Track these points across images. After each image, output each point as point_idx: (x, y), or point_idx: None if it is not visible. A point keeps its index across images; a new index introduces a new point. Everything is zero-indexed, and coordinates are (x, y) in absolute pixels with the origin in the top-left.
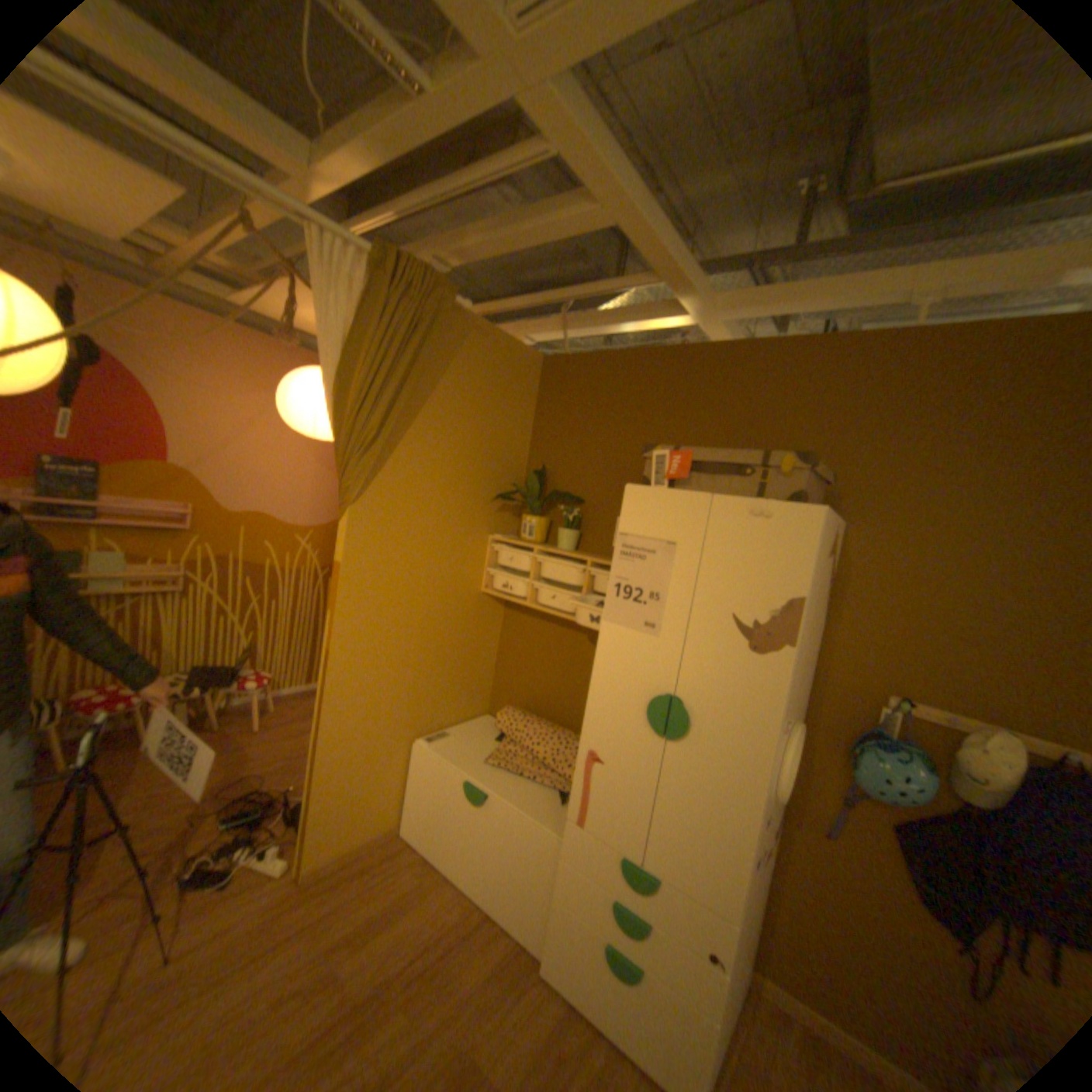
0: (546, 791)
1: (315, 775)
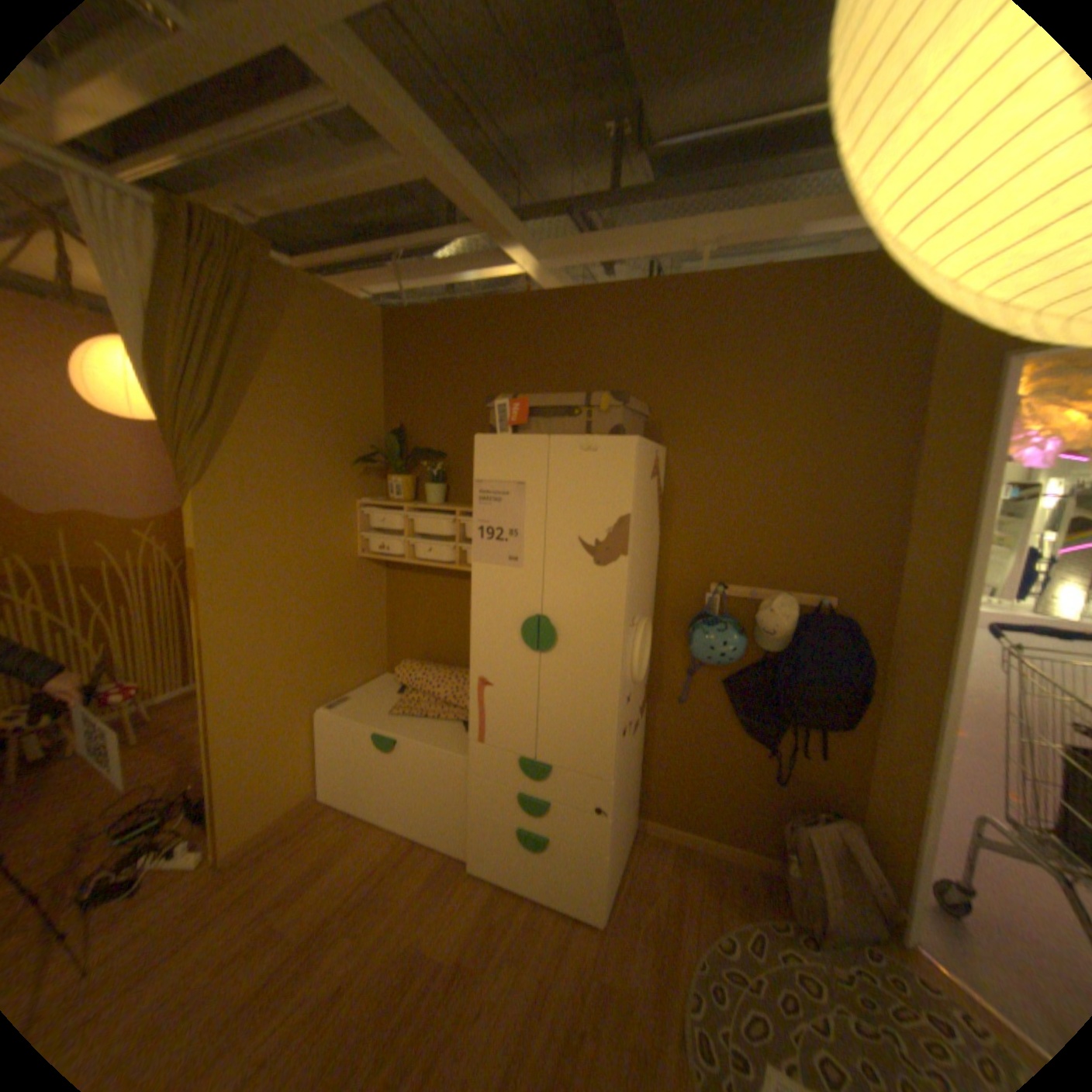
0: (450, 725)
1: (212, 764)
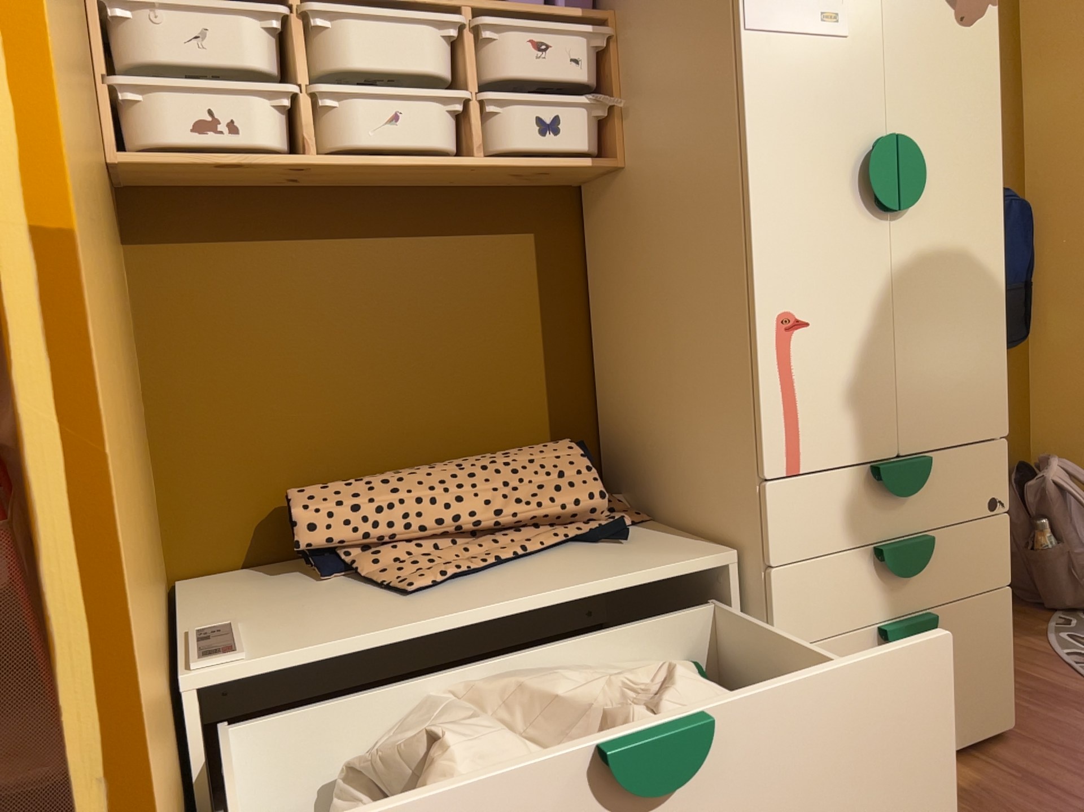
0: (566, 551)
1: None
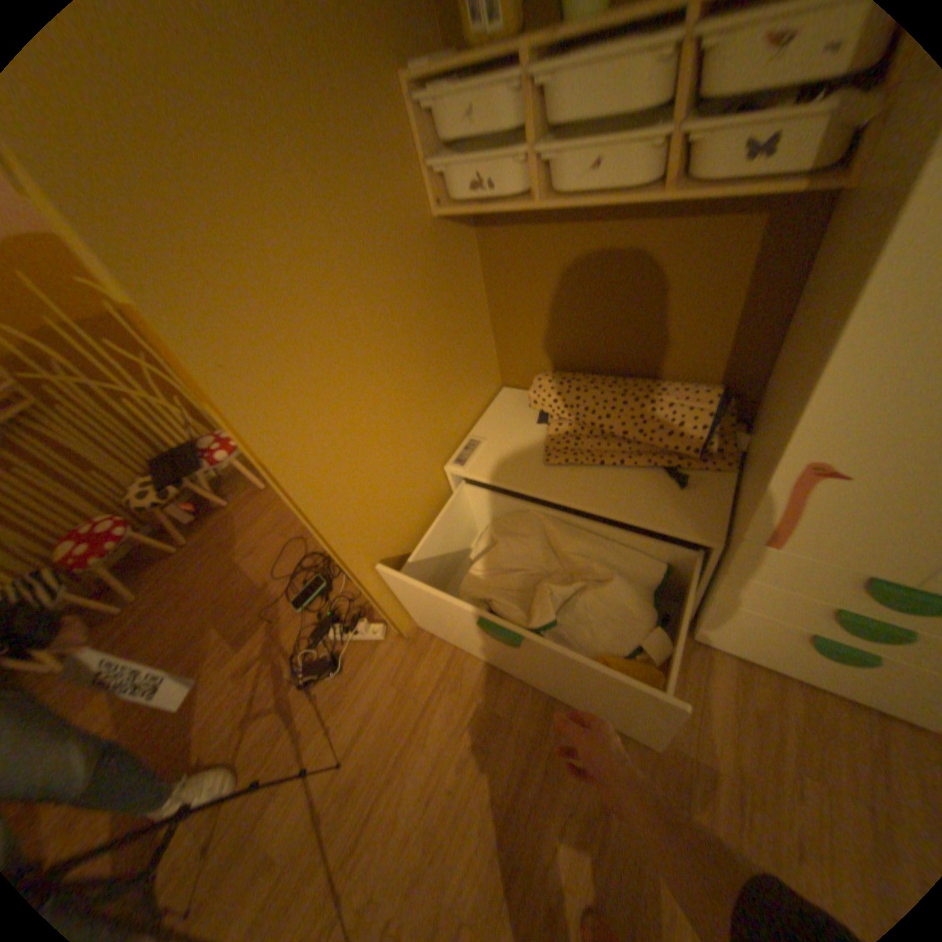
0: (645, 472)
1: (359, 575)
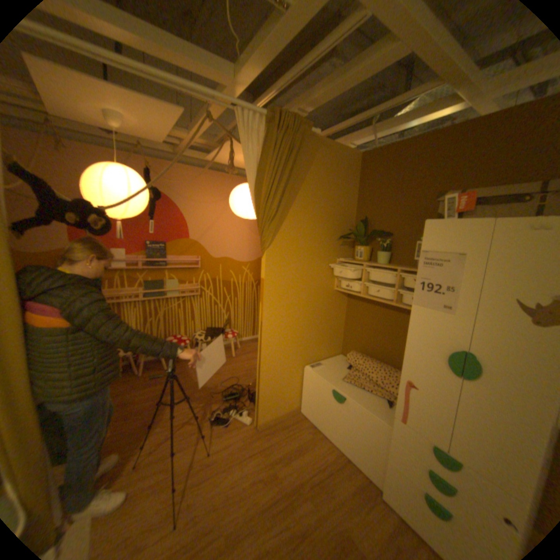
0: (379, 398)
1: (260, 380)
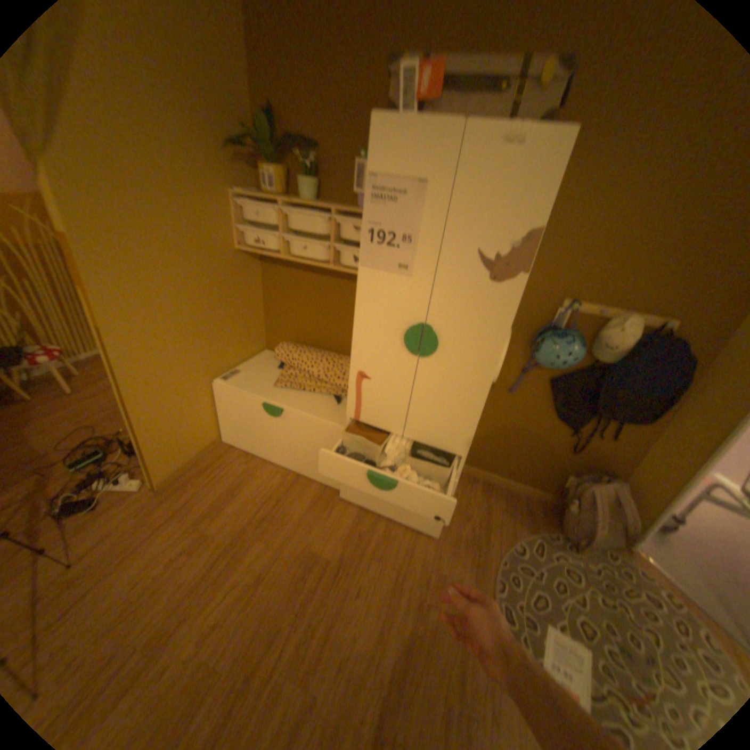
0: (324, 397)
1: (134, 425)
